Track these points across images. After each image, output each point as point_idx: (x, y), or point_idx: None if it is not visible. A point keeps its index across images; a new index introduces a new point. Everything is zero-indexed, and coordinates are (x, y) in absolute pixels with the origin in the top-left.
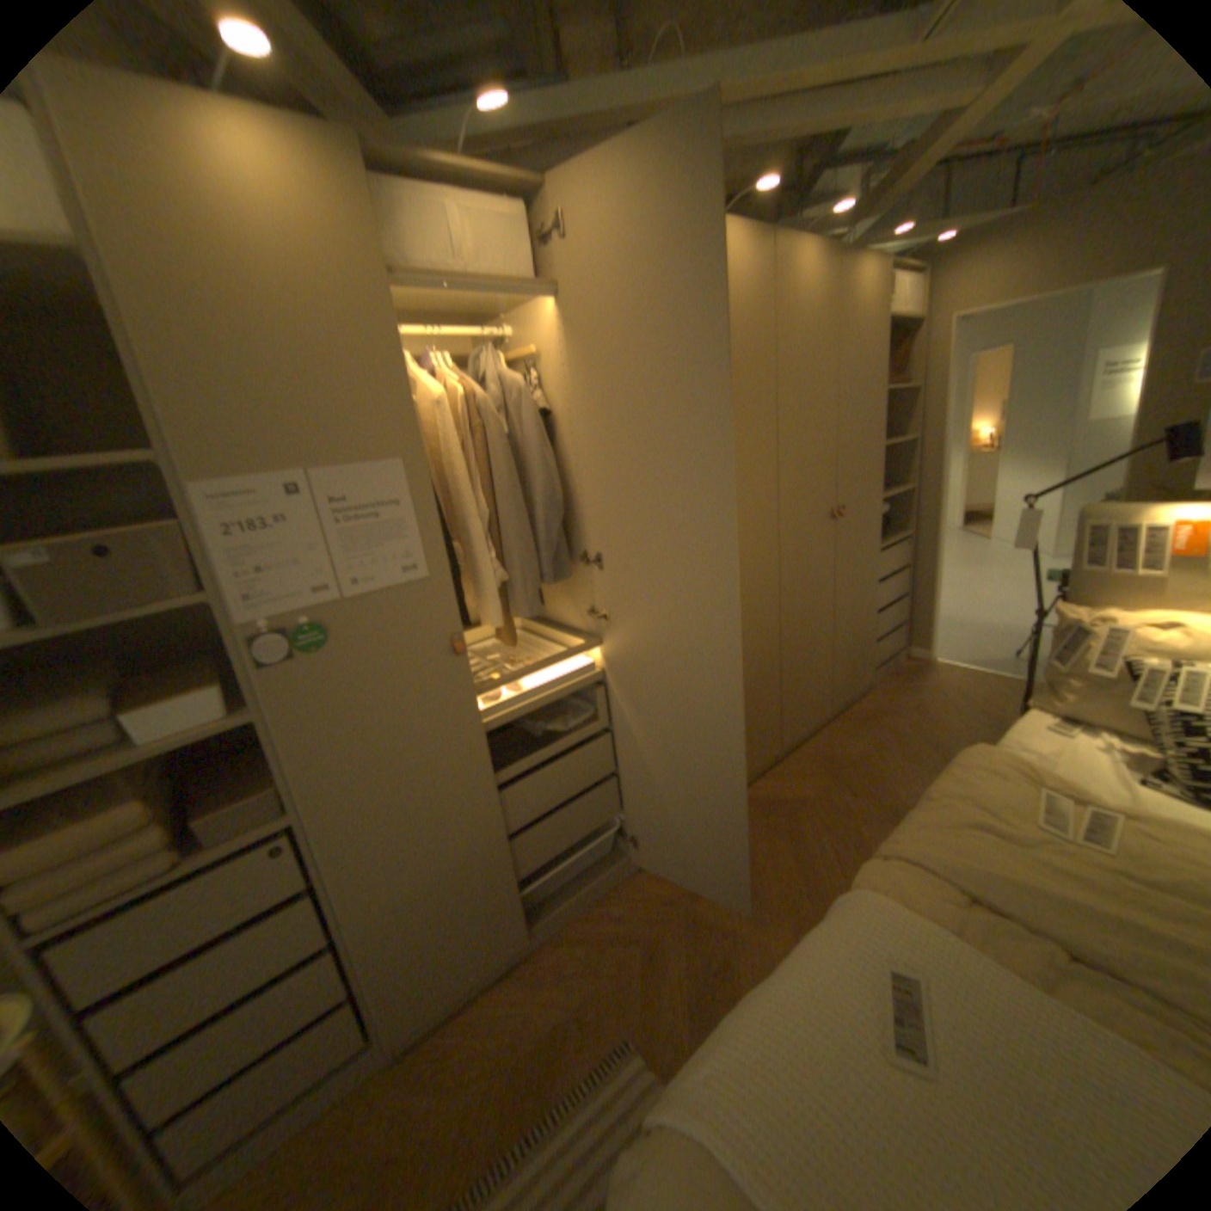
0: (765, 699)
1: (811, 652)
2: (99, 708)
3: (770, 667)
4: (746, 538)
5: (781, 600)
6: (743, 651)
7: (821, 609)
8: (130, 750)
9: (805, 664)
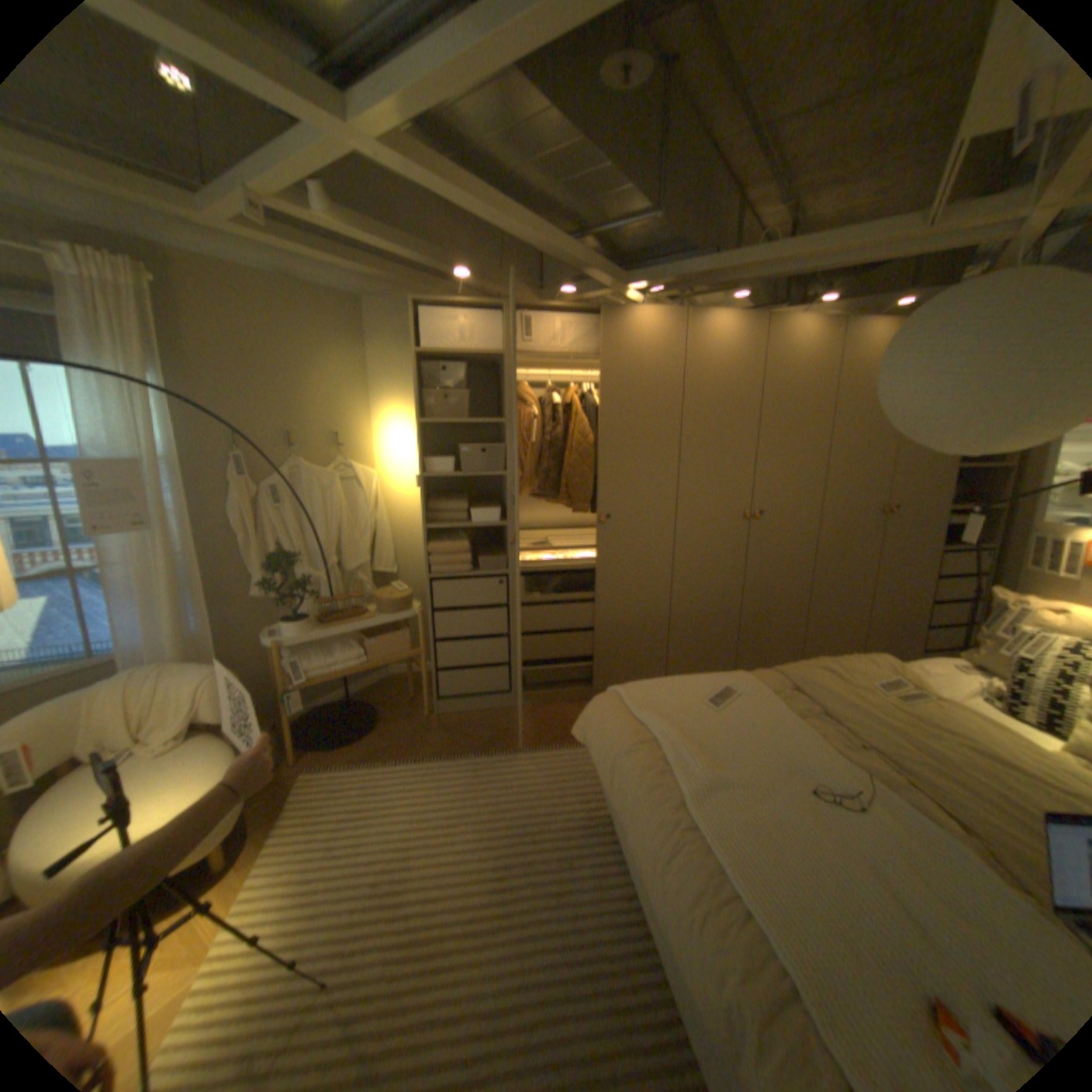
0: (789, 625)
1: (843, 607)
2: (462, 507)
3: (798, 604)
4: (789, 508)
5: (817, 560)
6: (773, 584)
7: (860, 579)
8: (468, 524)
9: (835, 615)
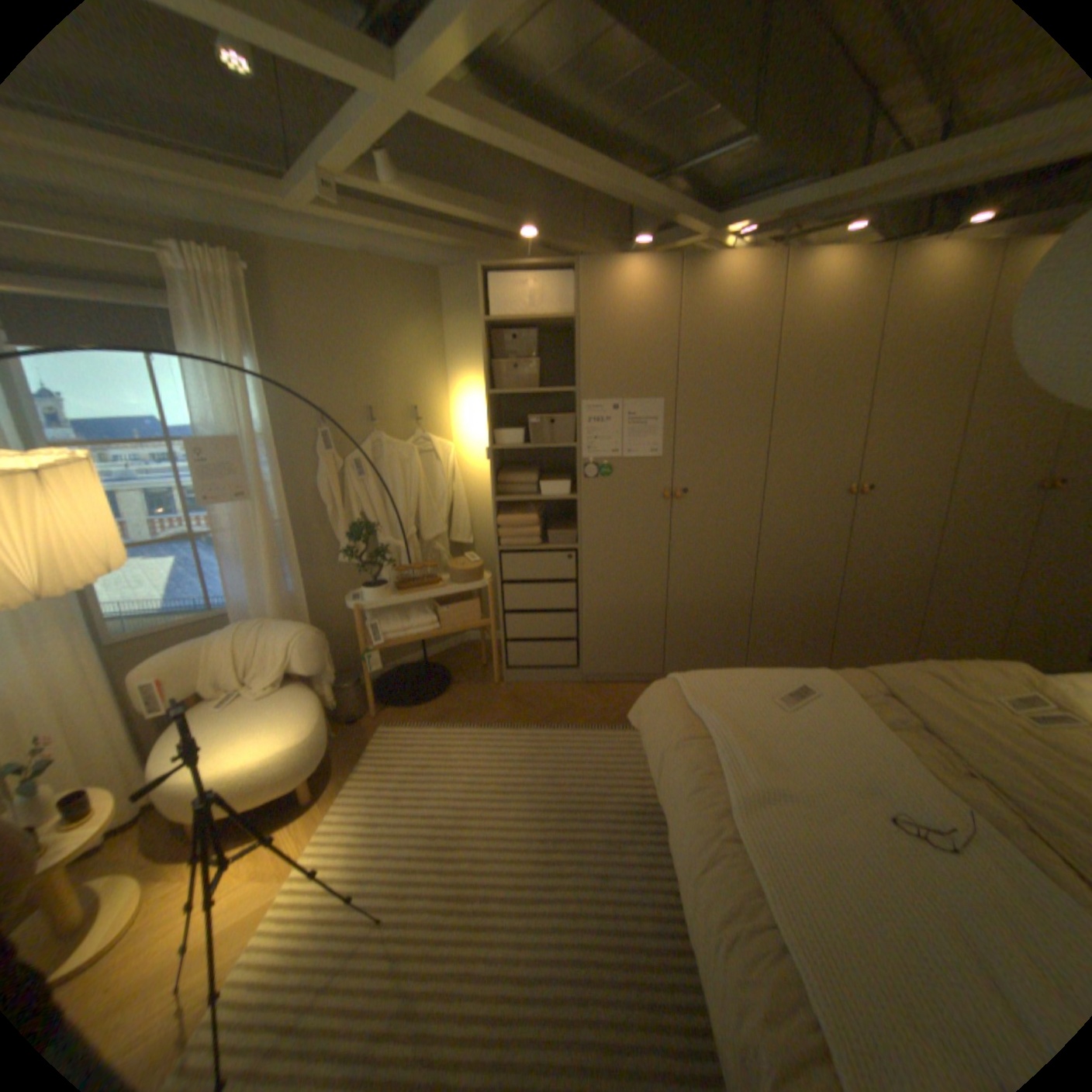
0: (900, 618)
1: (975, 601)
2: (532, 479)
3: (914, 594)
4: (908, 482)
5: (943, 544)
6: (883, 570)
7: (1001, 568)
8: (537, 497)
9: (964, 609)
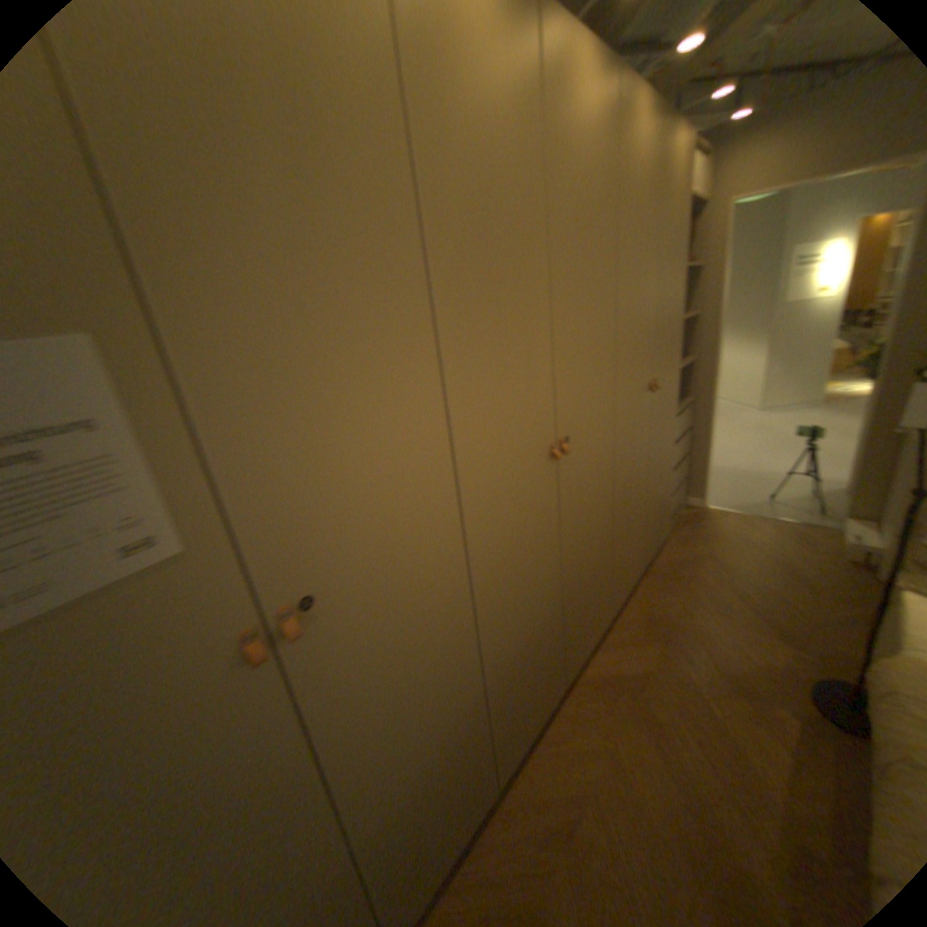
0: (602, 577)
1: (633, 521)
2: None
3: (607, 545)
4: (591, 419)
5: (616, 478)
6: (587, 537)
7: (641, 480)
8: None
9: (630, 533)
